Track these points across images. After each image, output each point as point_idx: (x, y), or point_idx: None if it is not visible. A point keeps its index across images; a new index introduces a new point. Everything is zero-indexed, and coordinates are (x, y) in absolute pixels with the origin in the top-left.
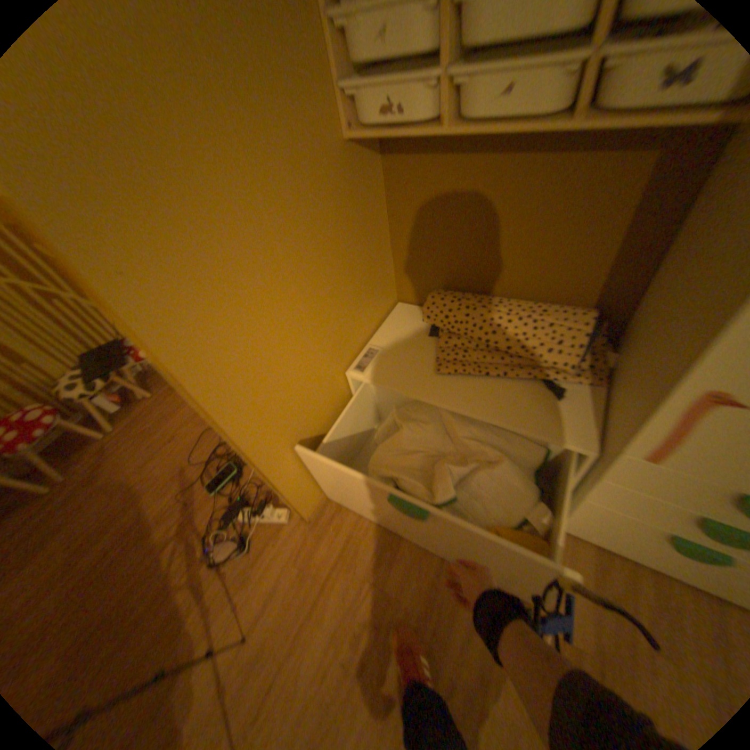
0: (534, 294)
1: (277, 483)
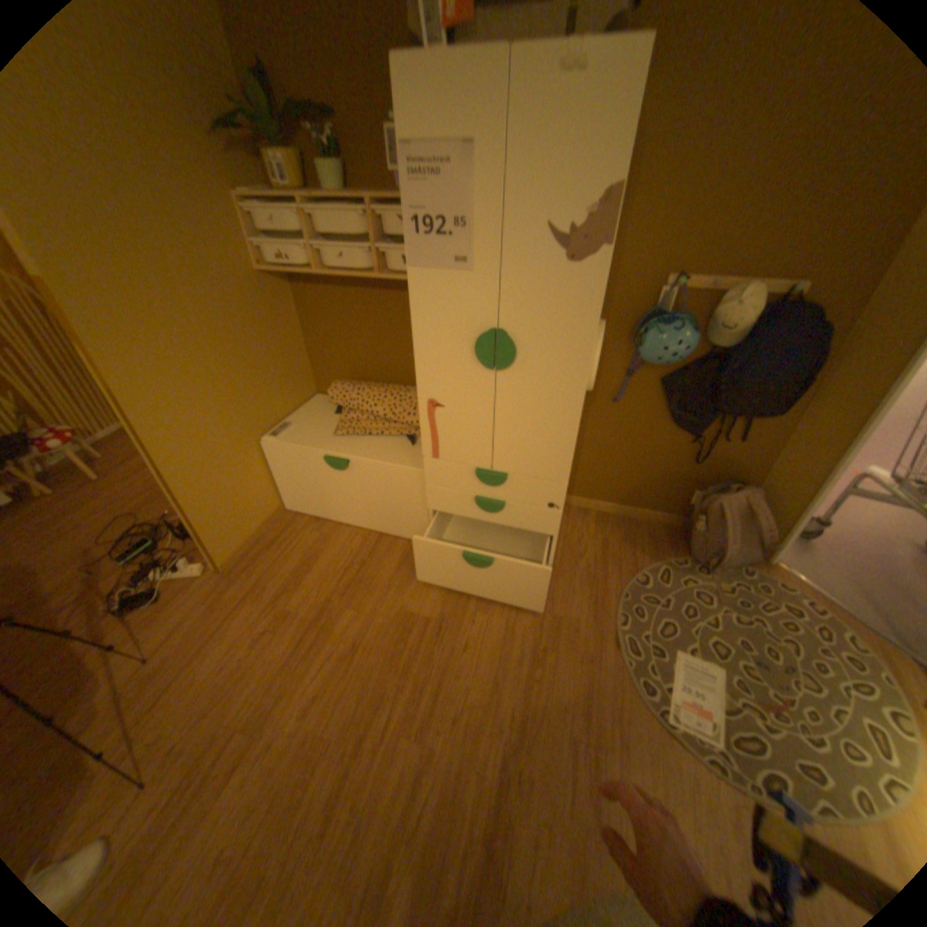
0: (407, 382)
1: (190, 518)
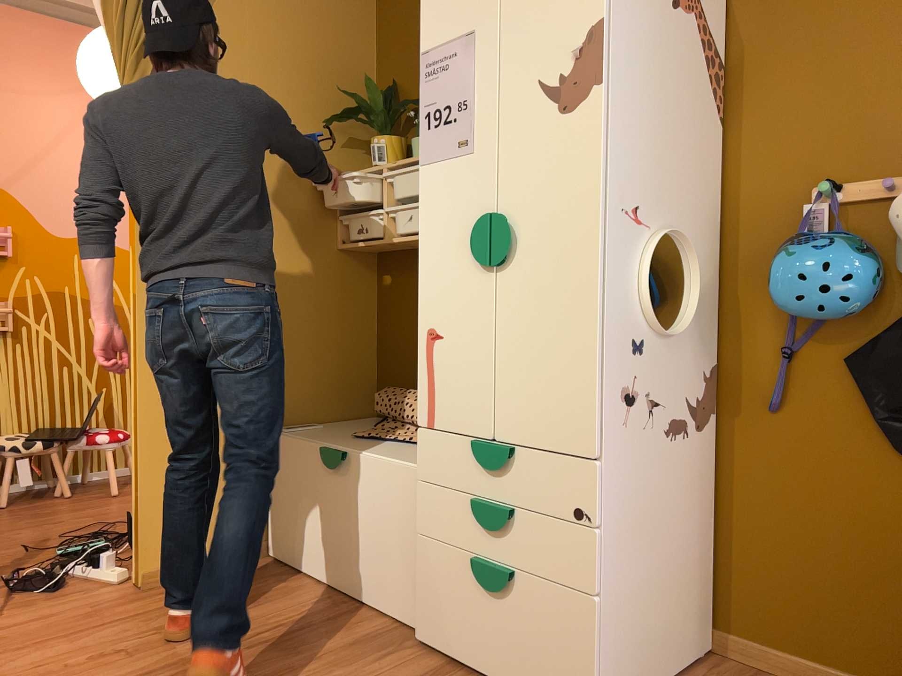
0: None
1: (139, 476)
